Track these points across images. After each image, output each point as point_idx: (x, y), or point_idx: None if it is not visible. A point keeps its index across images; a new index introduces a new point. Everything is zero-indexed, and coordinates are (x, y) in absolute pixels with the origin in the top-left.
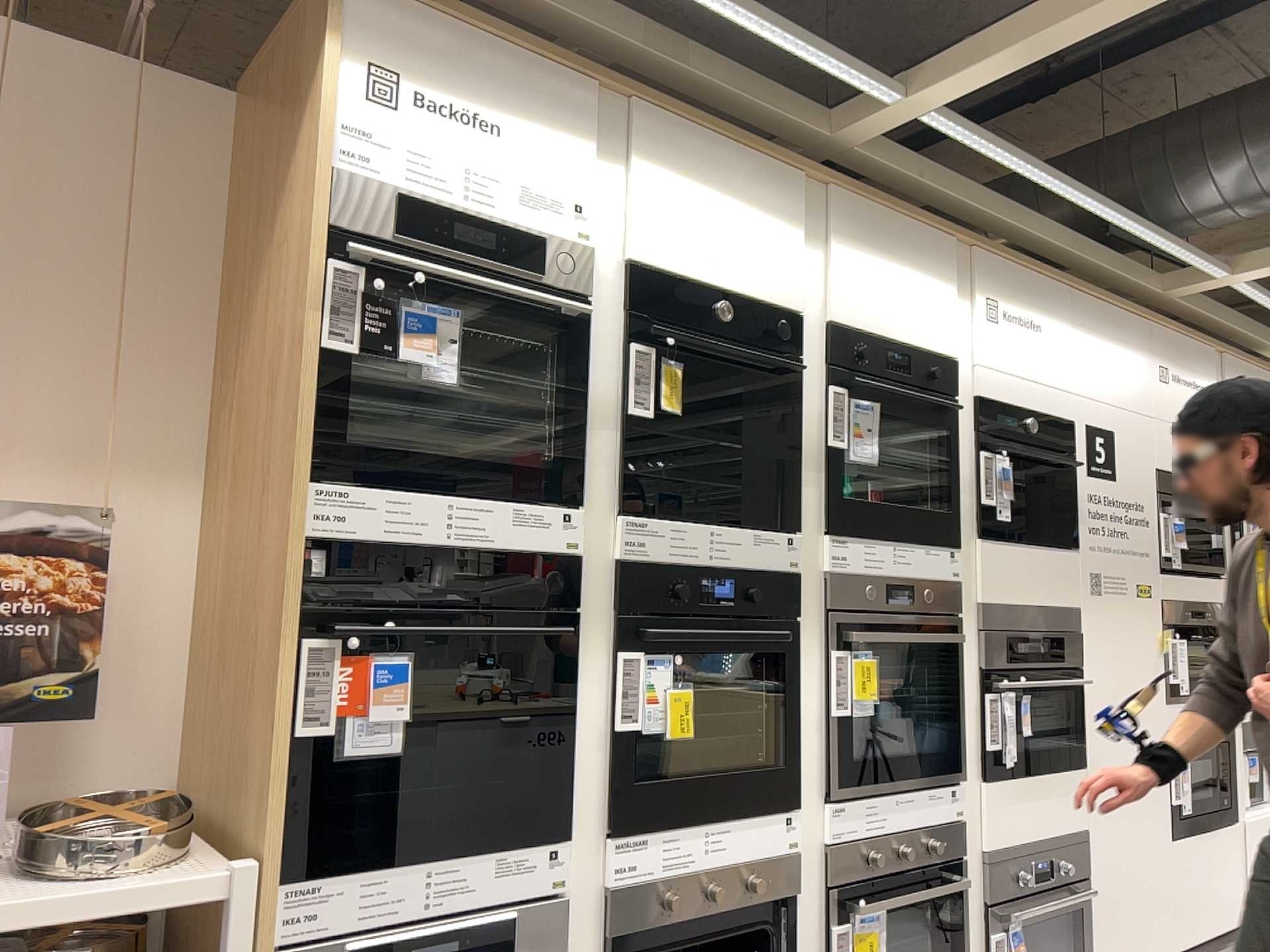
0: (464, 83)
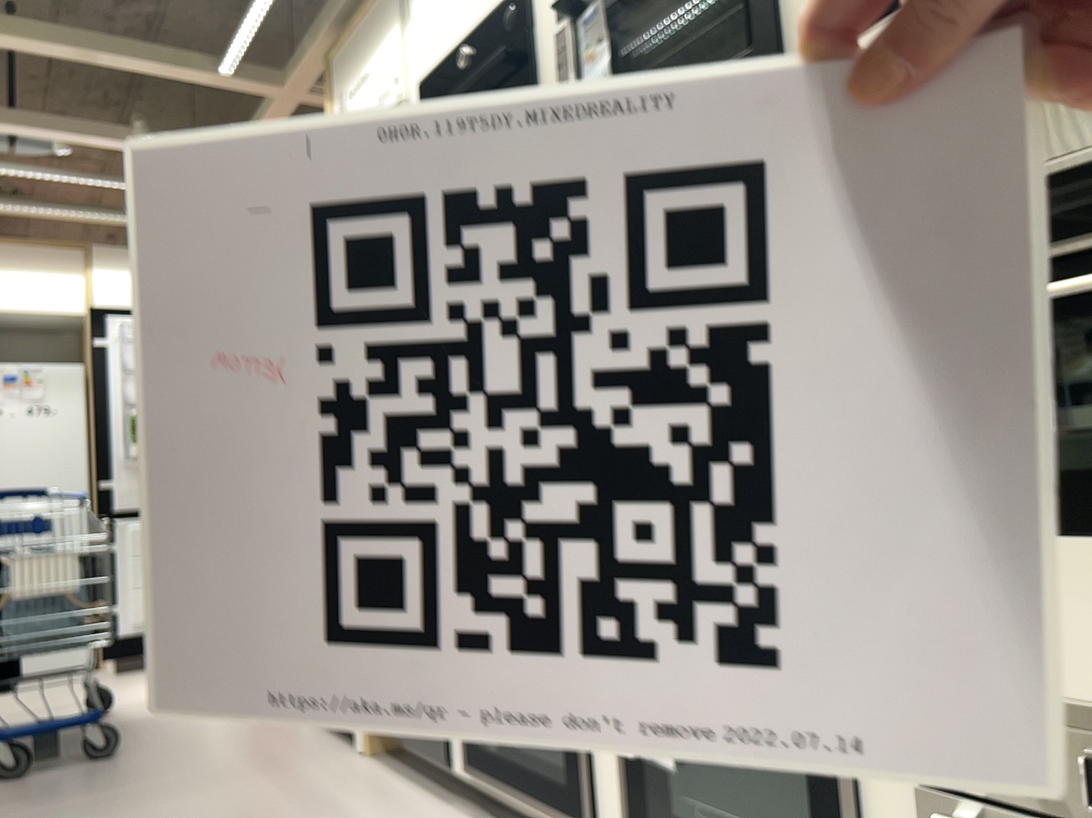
0: (352, 58)
